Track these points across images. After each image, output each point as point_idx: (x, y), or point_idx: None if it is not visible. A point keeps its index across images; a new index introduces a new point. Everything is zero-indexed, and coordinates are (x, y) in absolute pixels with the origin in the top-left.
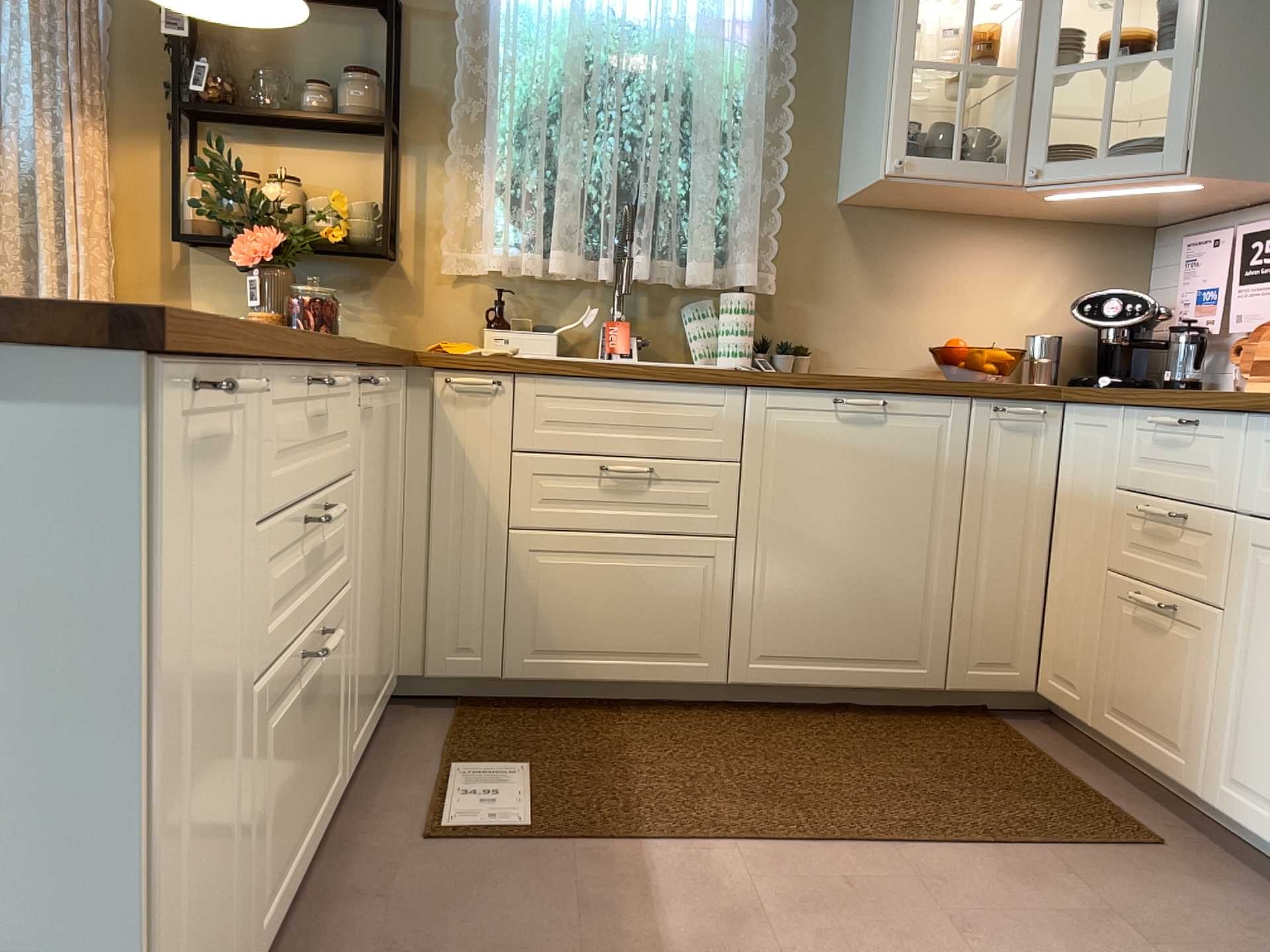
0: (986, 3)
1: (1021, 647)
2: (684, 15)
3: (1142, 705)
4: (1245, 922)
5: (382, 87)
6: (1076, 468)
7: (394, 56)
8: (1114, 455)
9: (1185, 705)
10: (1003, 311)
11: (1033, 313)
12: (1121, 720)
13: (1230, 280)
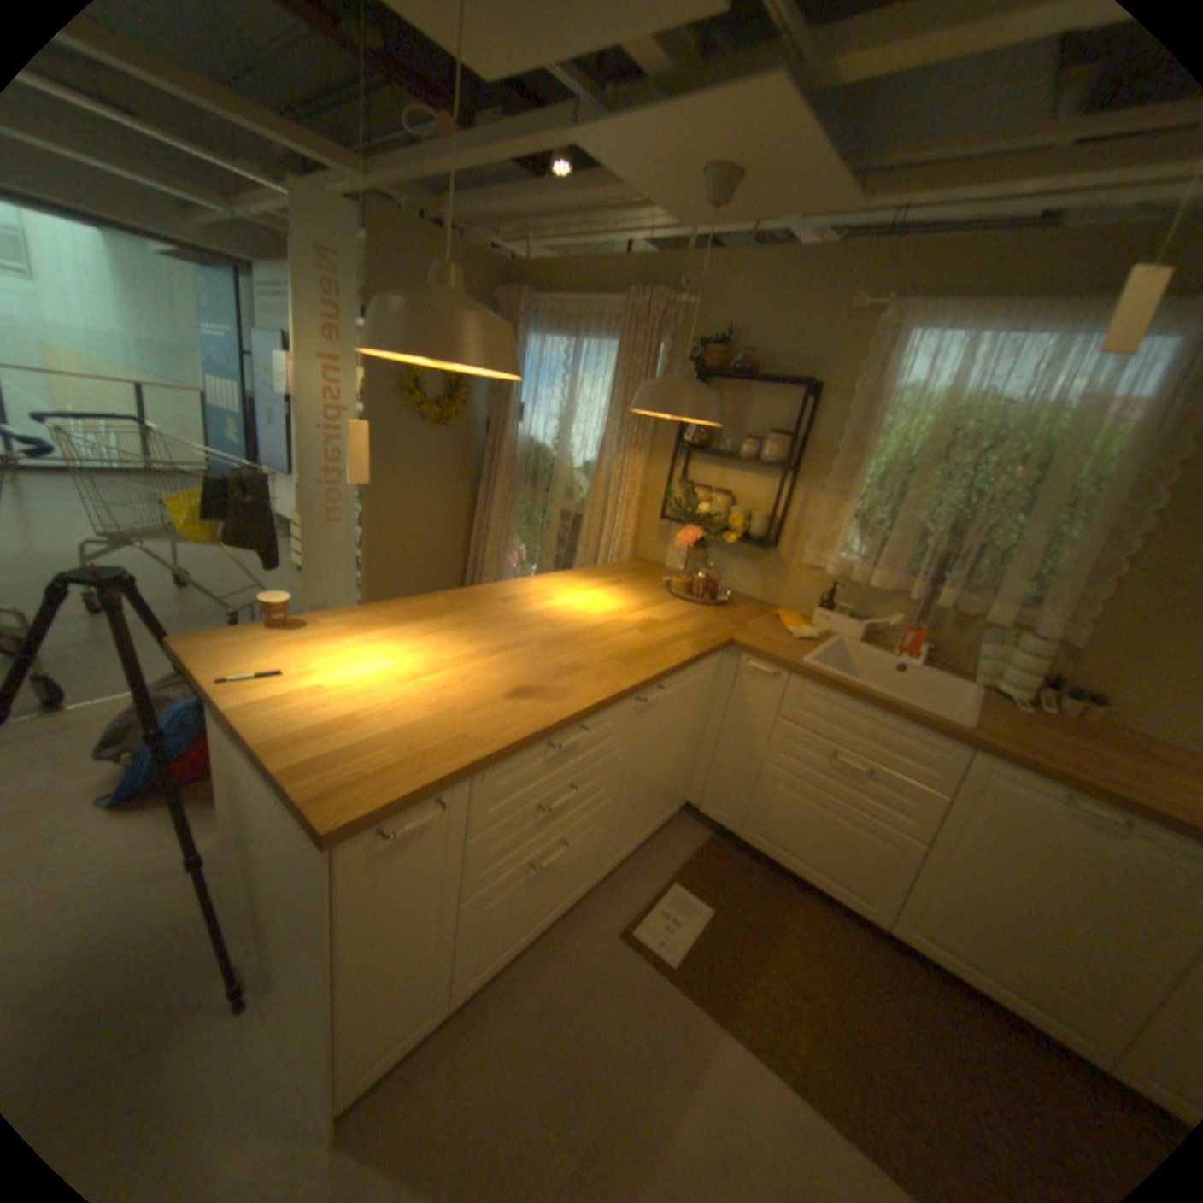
0: None
1: None
2: (1065, 396)
3: None
4: None
5: (795, 436)
6: None
7: (799, 423)
8: None
9: None
10: None
11: None
12: None
13: None
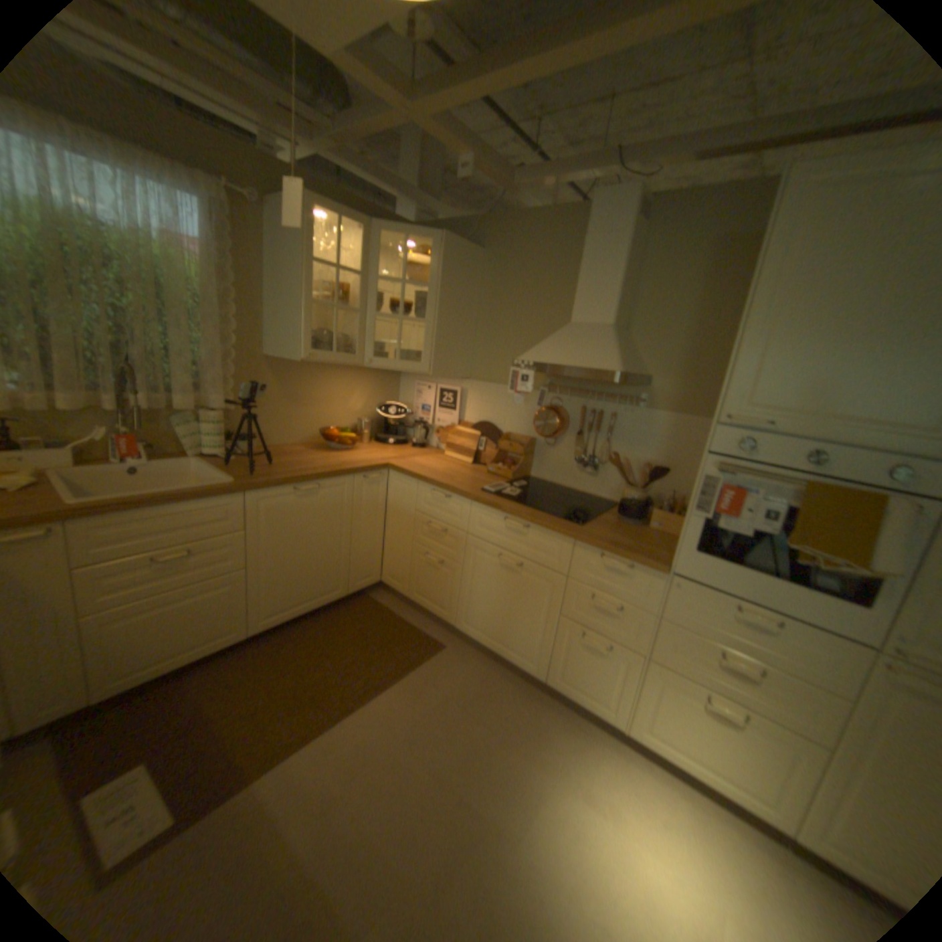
0: (333, 261)
1: (375, 567)
2: (146, 231)
3: (429, 592)
4: (478, 673)
5: None
6: (395, 497)
7: None
8: (413, 497)
9: (447, 594)
10: (345, 407)
11: (357, 407)
12: (420, 596)
13: (432, 402)
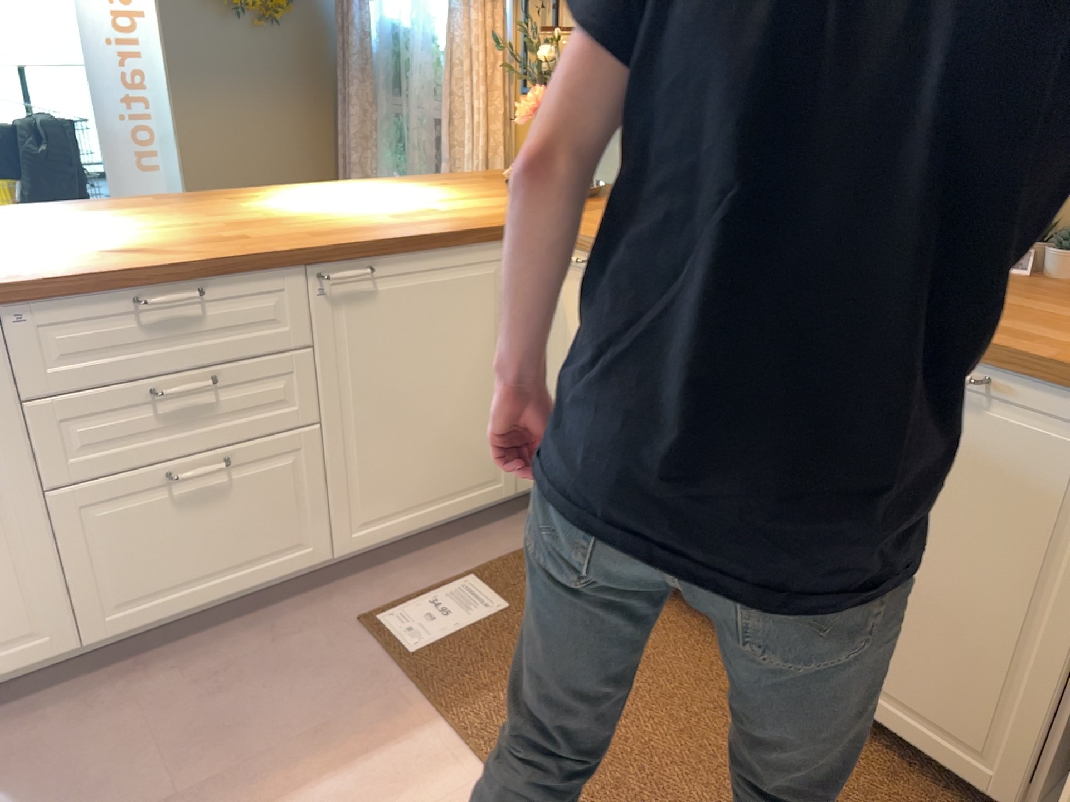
0: None
1: None
2: None
3: None
4: None
5: None
6: None
7: None
8: None
9: None
10: None
11: None
12: None
13: None
